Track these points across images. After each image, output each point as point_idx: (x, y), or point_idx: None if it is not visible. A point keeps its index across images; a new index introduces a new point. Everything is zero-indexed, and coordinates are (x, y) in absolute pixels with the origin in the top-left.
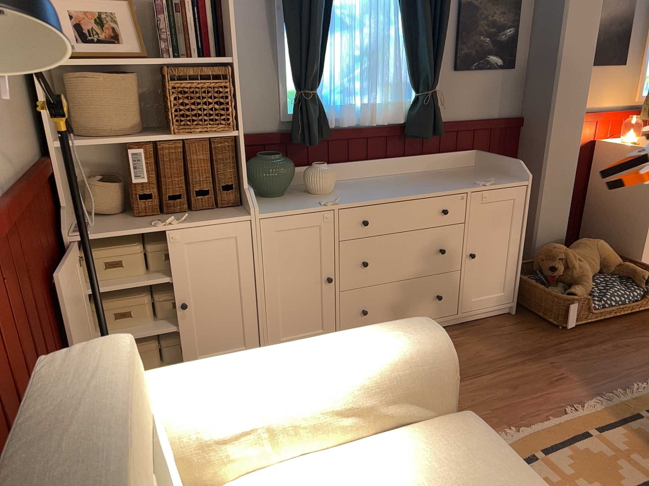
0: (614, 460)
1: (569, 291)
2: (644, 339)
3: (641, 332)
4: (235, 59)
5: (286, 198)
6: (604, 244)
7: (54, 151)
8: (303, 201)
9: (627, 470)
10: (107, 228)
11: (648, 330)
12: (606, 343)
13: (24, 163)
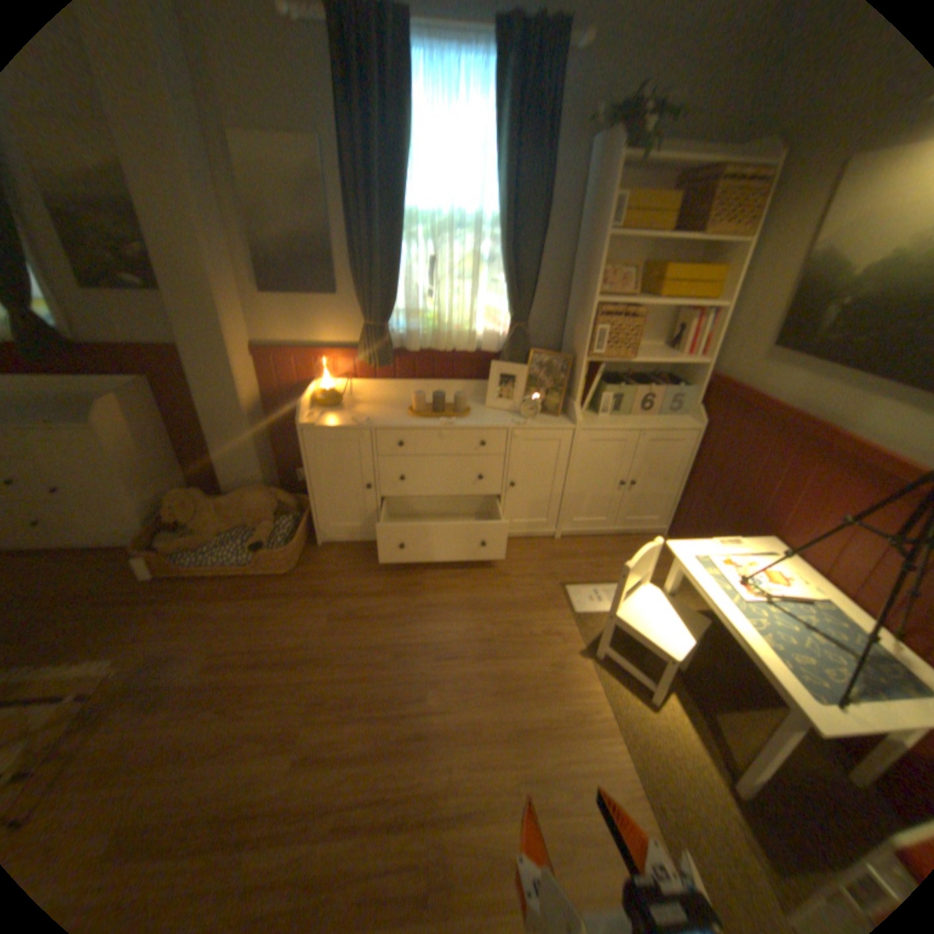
0: None
1: (156, 545)
2: (192, 613)
3: (208, 603)
4: None
5: None
6: (253, 499)
7: None
8: None
9: None
10: None
11: (219, 602)
12: (151, 608)
13: None
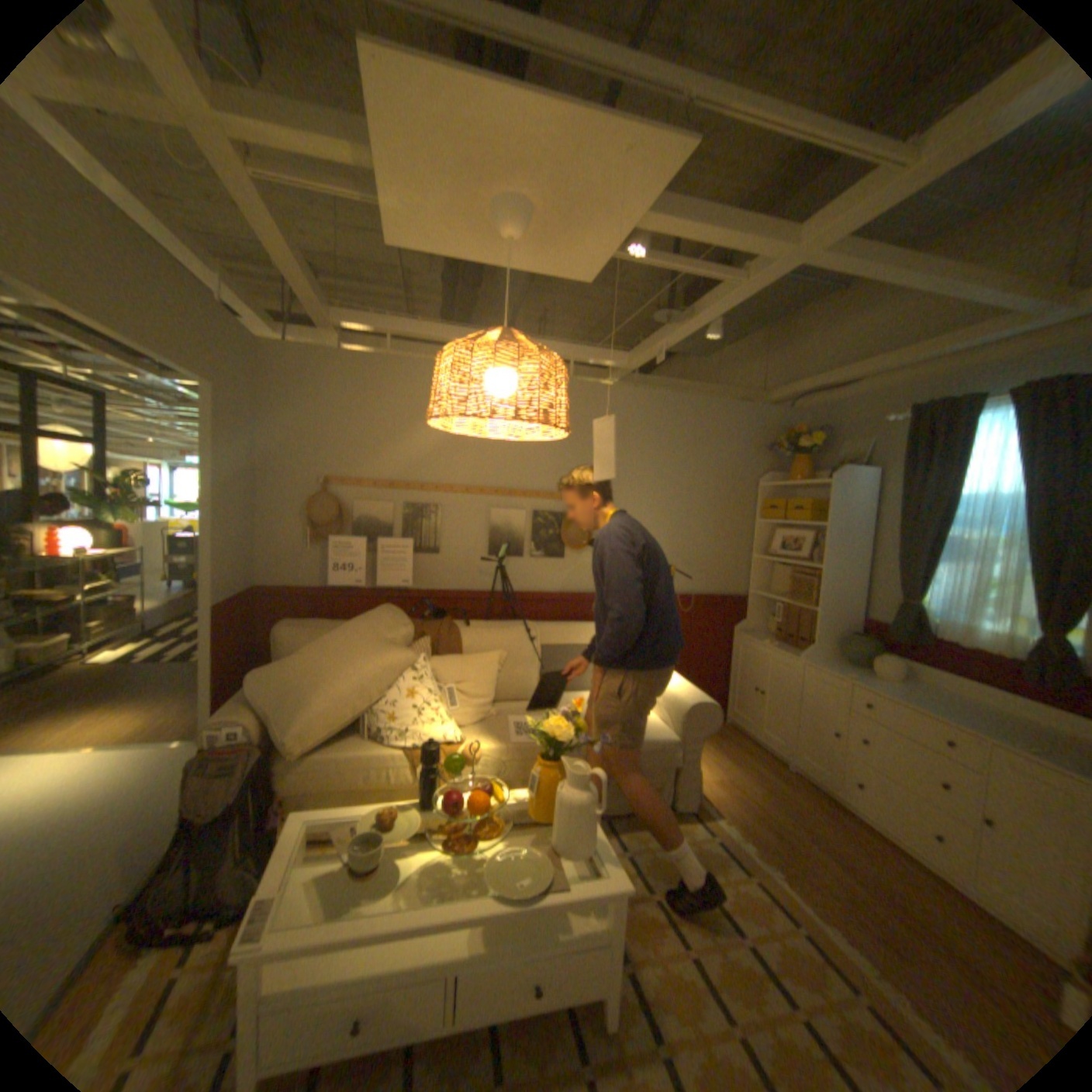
0: (769, 927)
1: None
2: None
3: None
4: (830, 568)
5: (854, 669)
6: None
7: (751, 594)
8: (848, 672)
9: (758, 930)
10: (753, 636)
11: None
12: None
13: (718, 592)
